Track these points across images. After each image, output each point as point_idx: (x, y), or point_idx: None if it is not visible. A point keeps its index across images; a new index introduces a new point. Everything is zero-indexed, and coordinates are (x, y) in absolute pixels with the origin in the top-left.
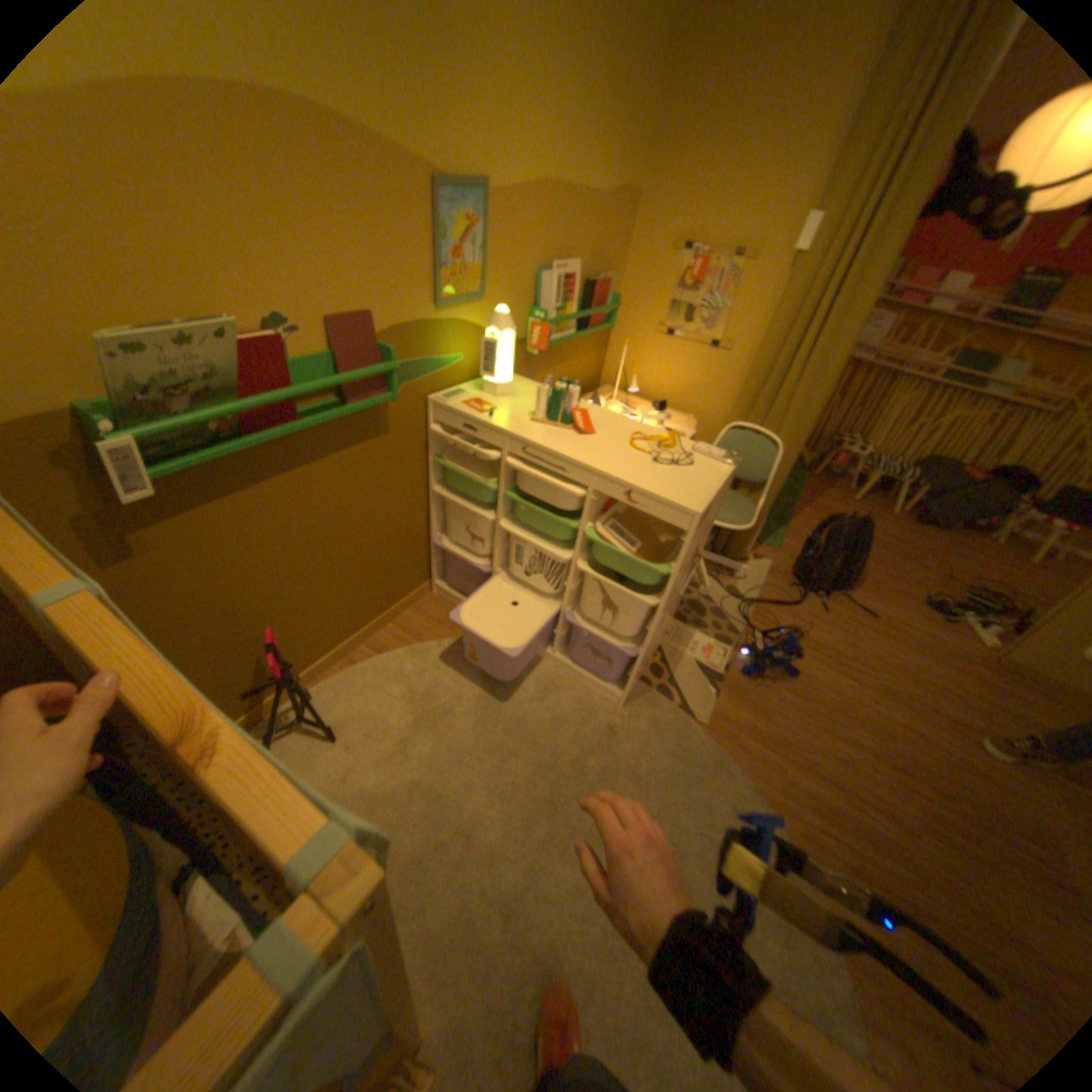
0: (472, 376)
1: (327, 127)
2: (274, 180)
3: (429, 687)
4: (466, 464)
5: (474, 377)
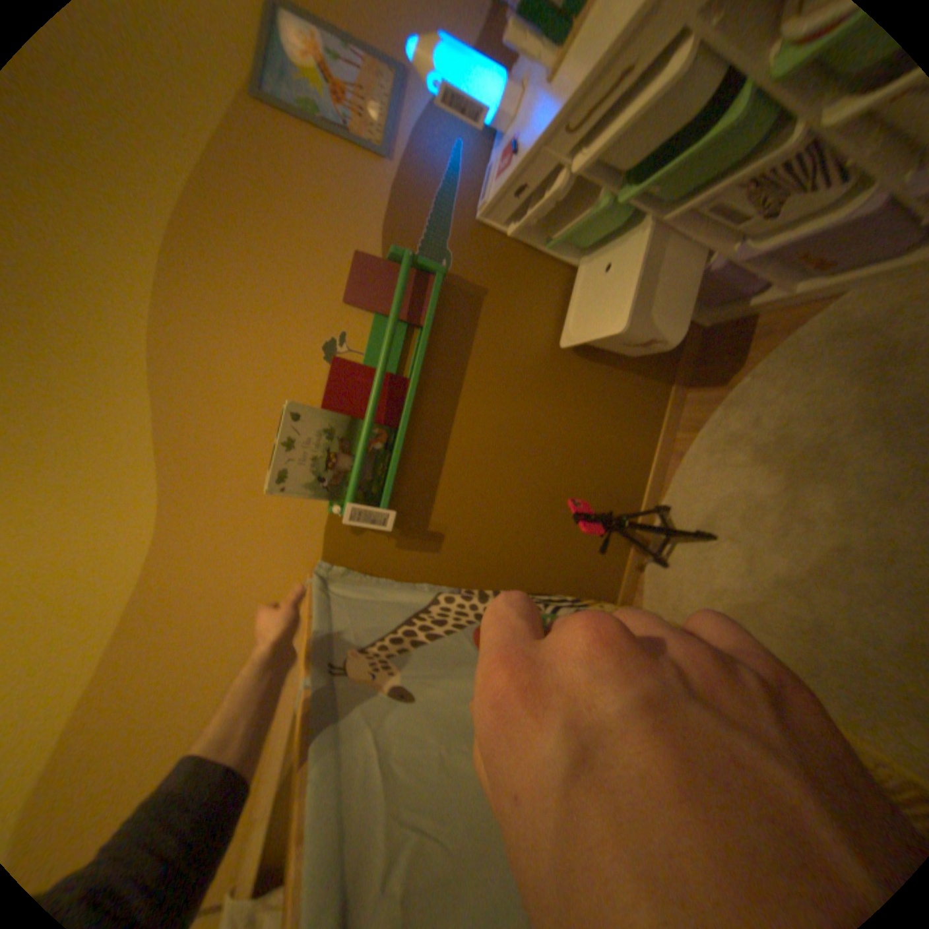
0: (491, 131)
1: (187, 215)
2: (222, 292)
3: (780, 430)
4: (572, 211)
5: (493, 128)
